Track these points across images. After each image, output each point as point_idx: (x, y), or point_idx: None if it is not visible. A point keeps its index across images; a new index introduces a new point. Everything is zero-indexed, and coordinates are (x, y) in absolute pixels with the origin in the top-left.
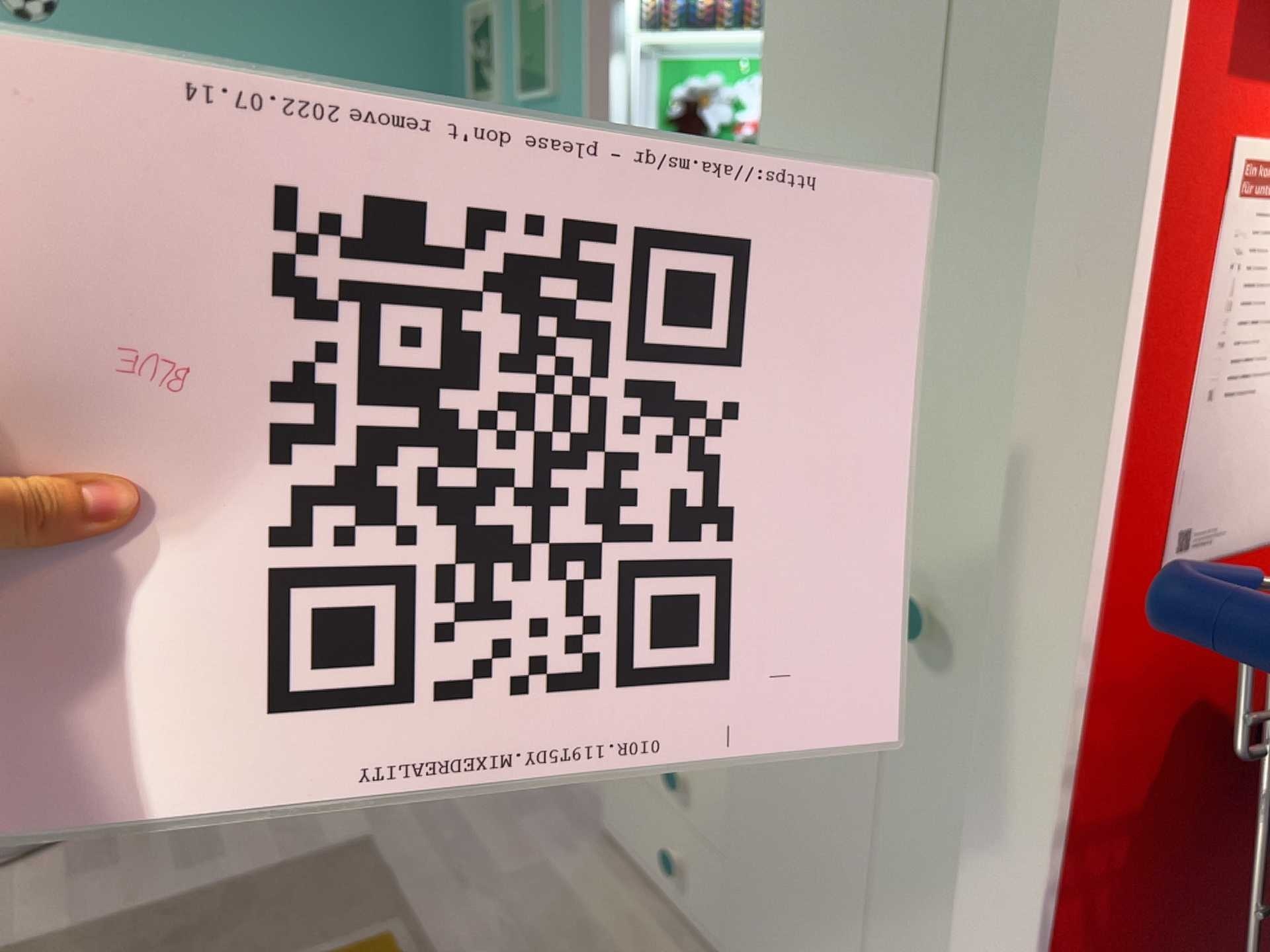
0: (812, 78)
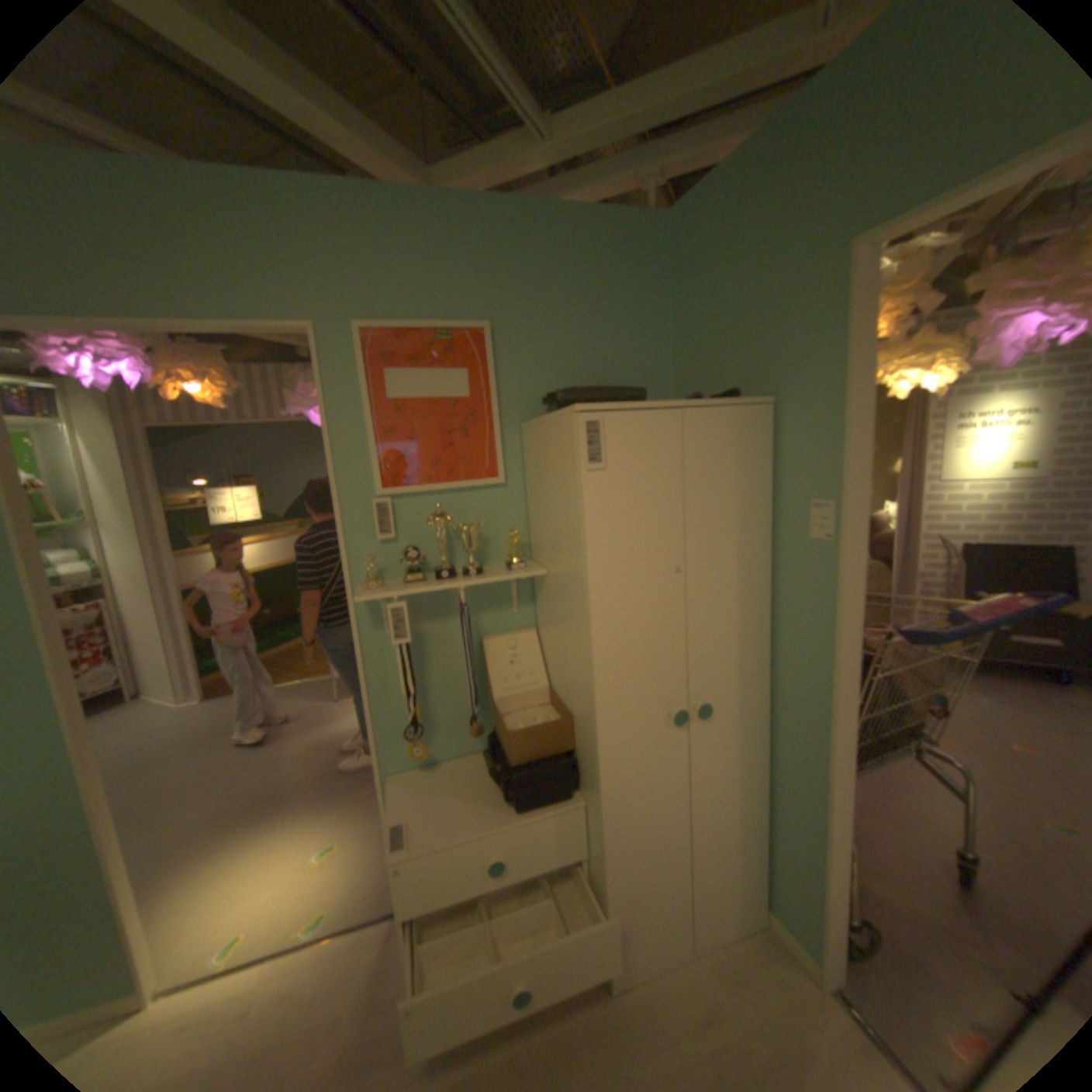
0: (621, 530)
